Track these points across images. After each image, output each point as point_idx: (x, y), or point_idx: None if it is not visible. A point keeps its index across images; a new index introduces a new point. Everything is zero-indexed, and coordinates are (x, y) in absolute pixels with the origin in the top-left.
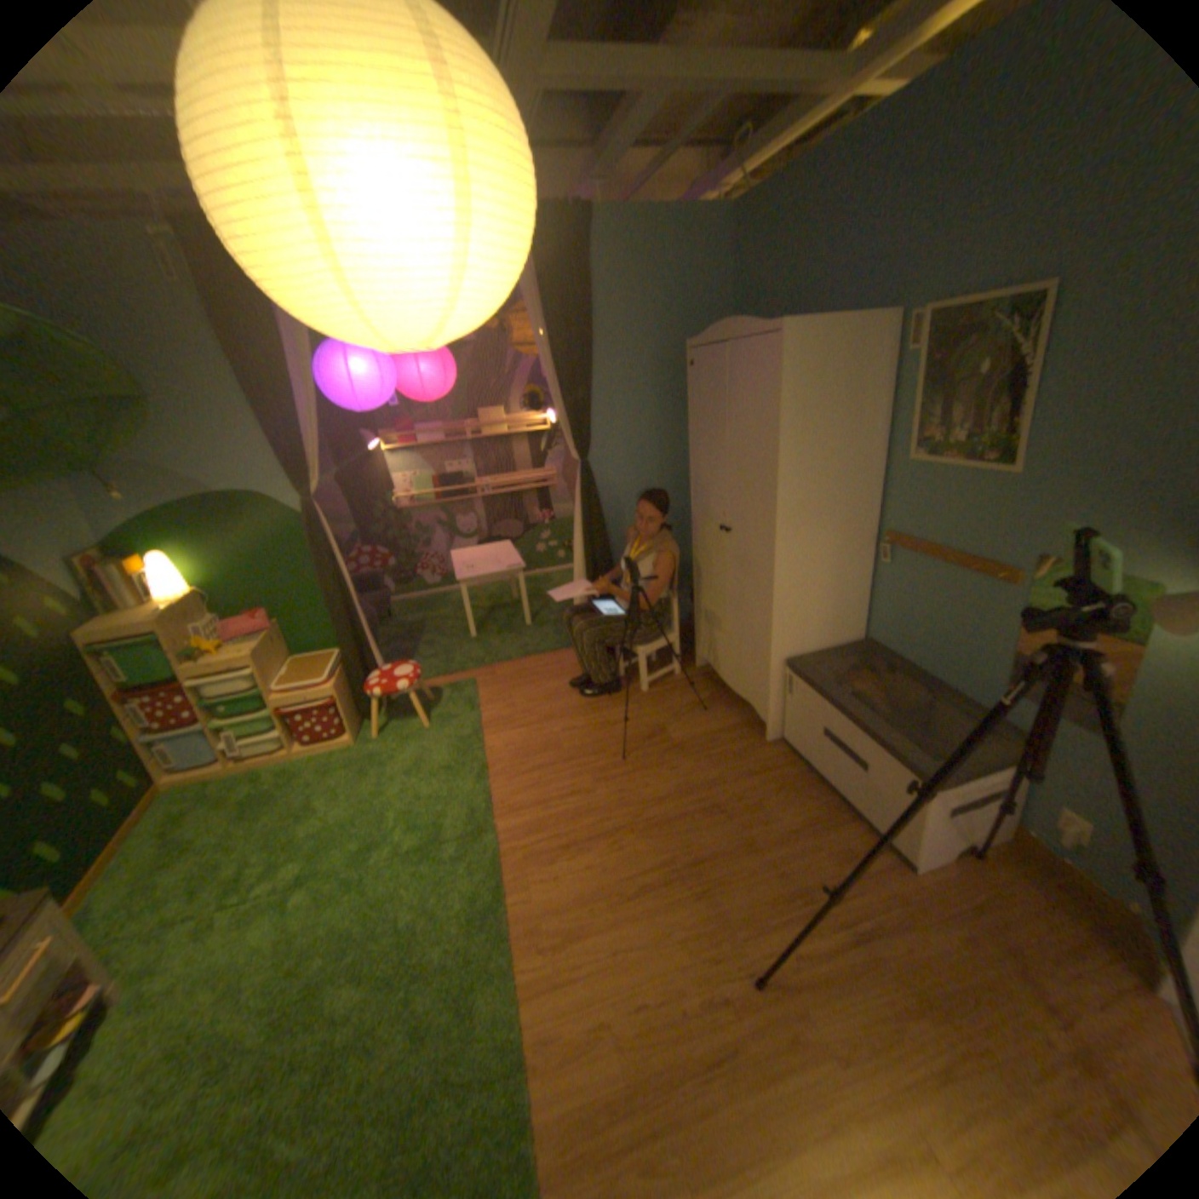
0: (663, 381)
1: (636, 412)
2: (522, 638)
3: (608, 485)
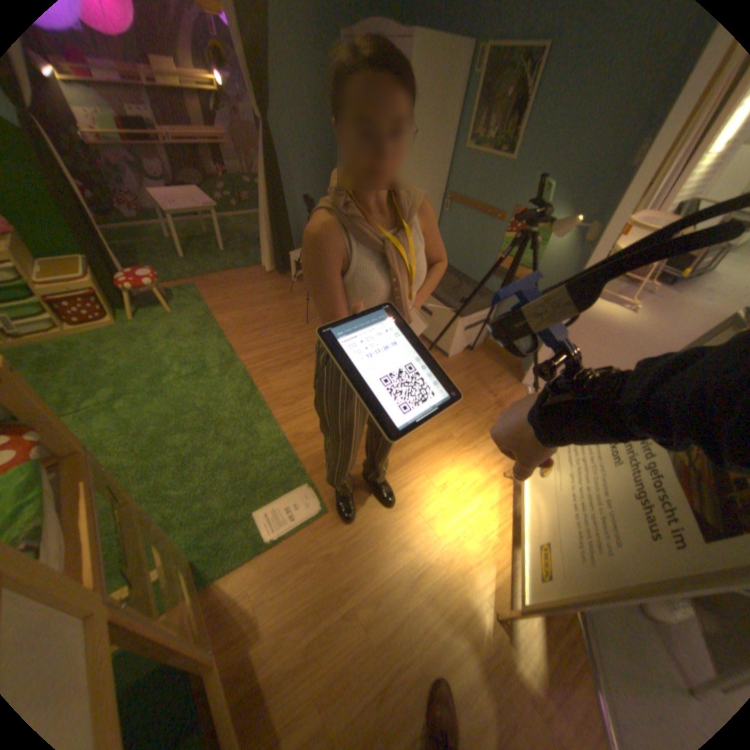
0: (318, 63)
1: (300, 86)
2: (222, 257)
3: (281, 145)
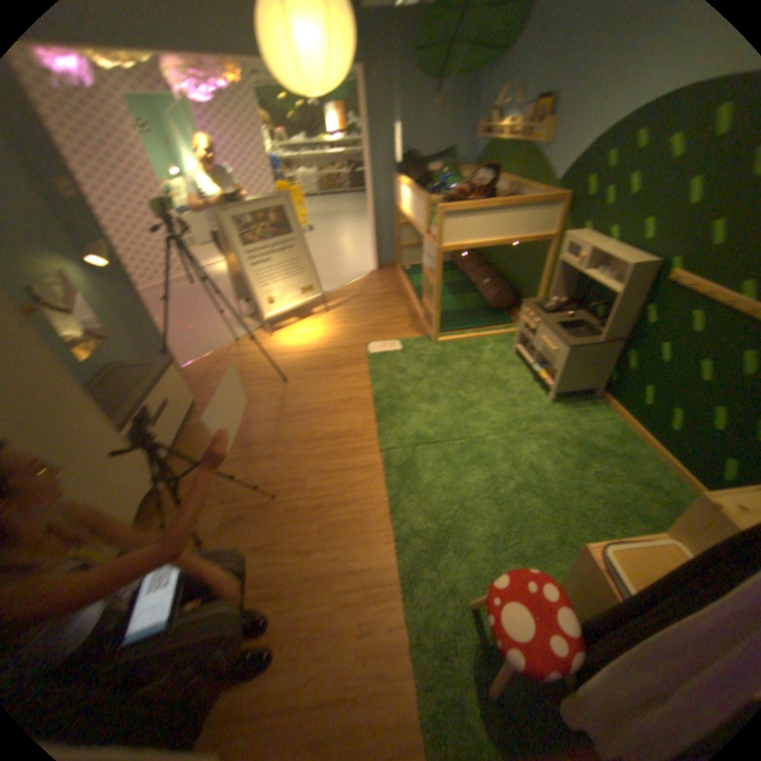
0: None
1: None
2: None
3: None
